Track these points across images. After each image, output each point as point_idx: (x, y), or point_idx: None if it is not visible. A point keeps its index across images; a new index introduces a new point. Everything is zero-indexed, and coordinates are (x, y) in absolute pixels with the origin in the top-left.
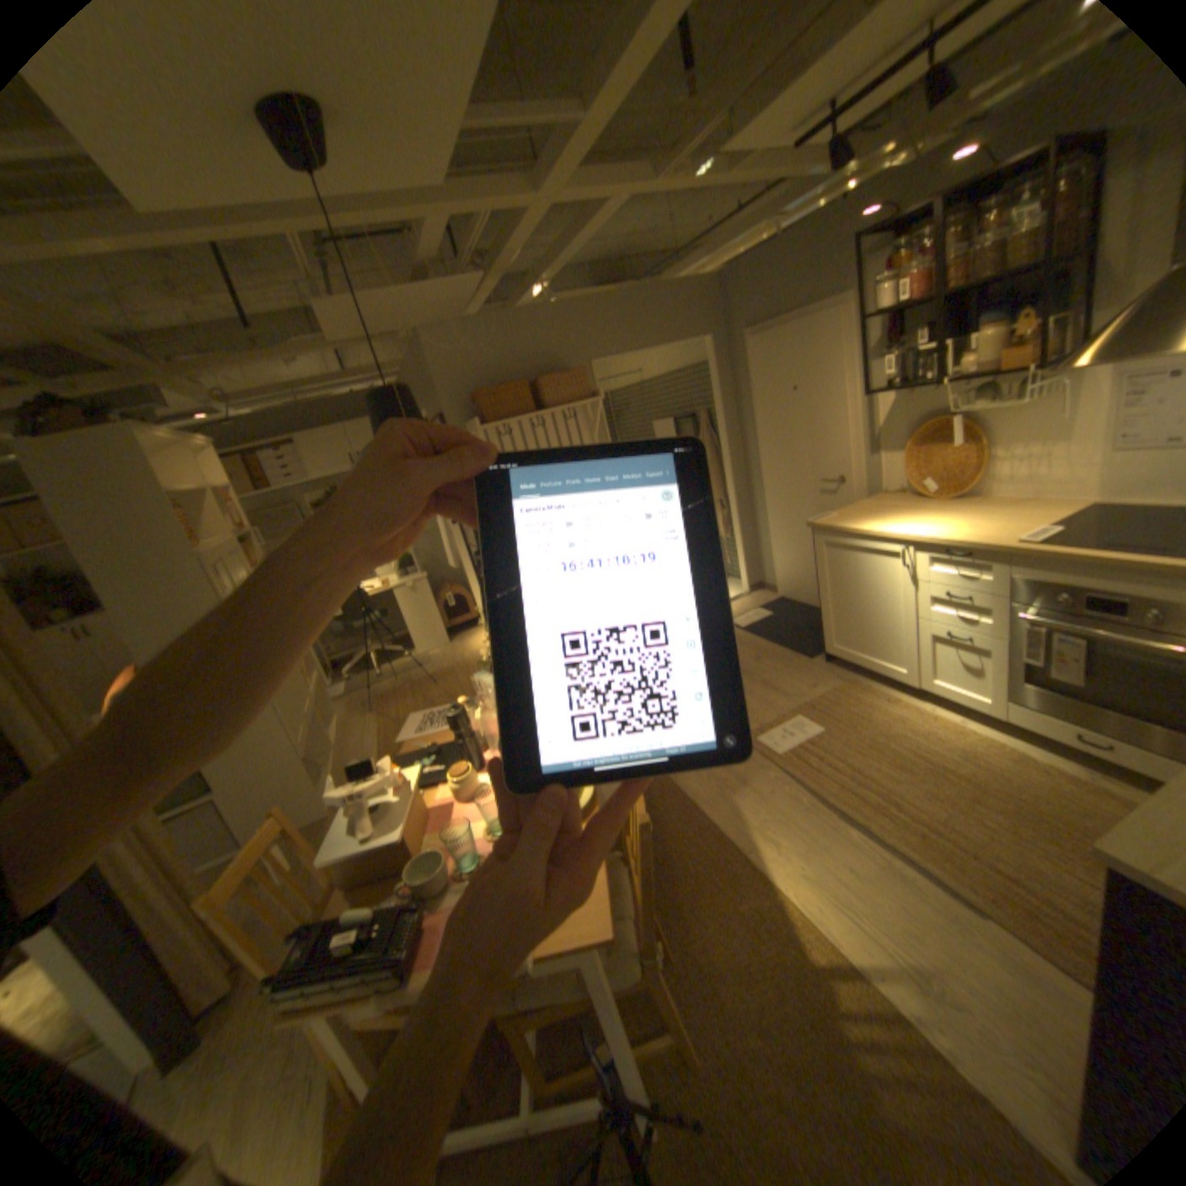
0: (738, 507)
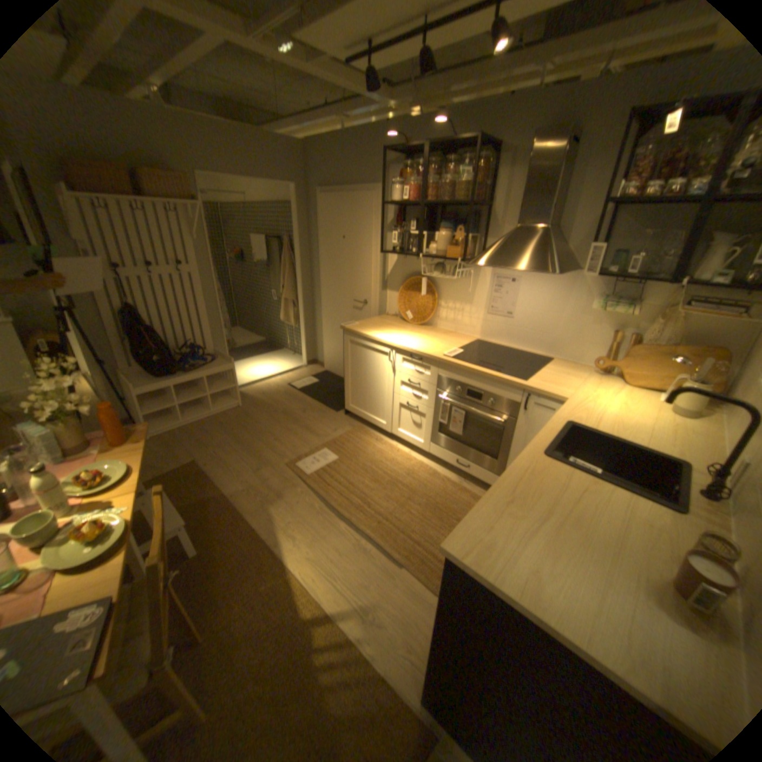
0: (305, 308)
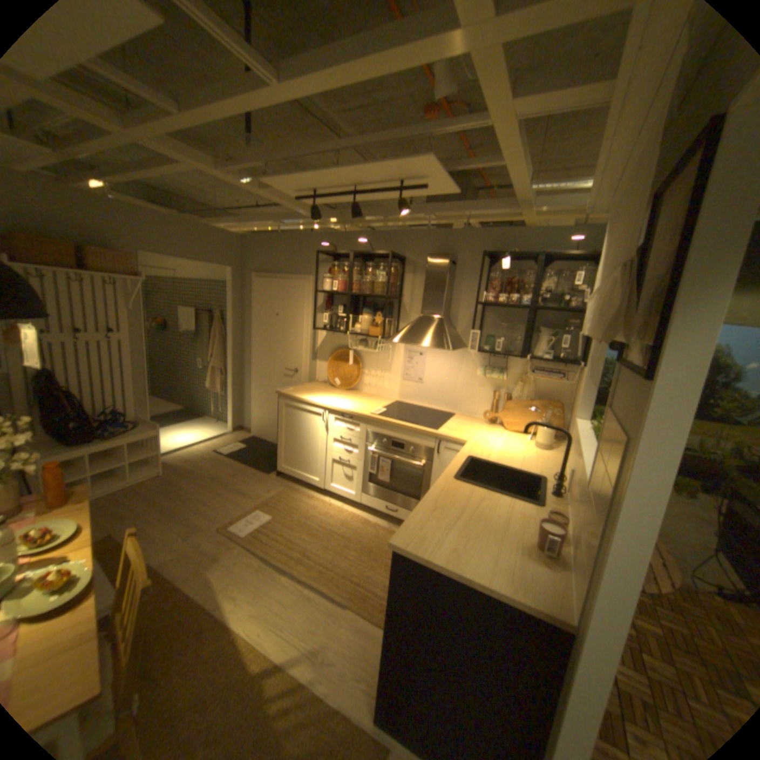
0: (232, 375)
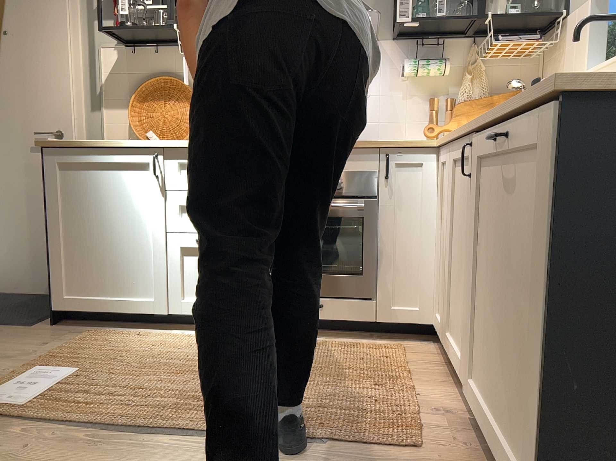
0: None
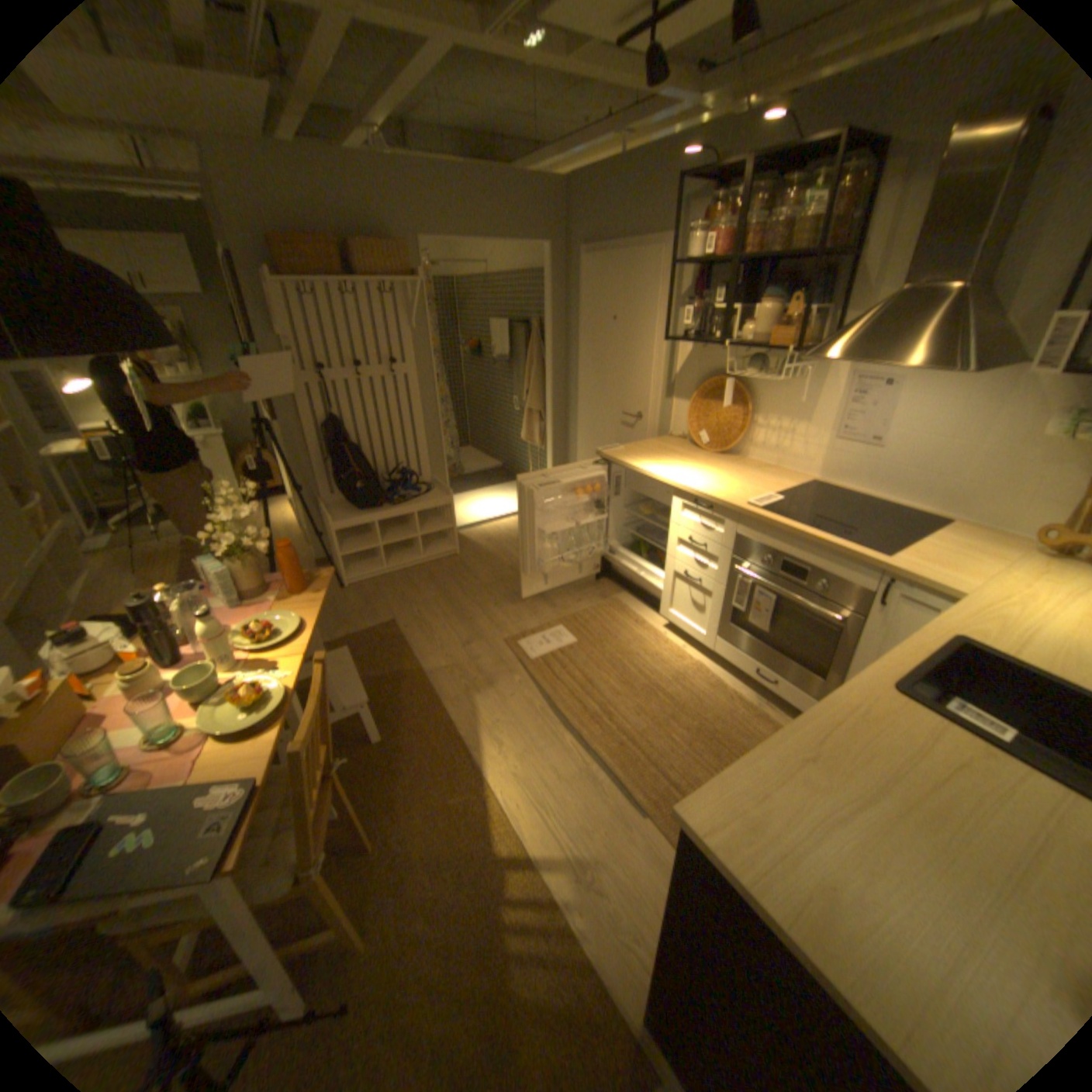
0: (555, 422)
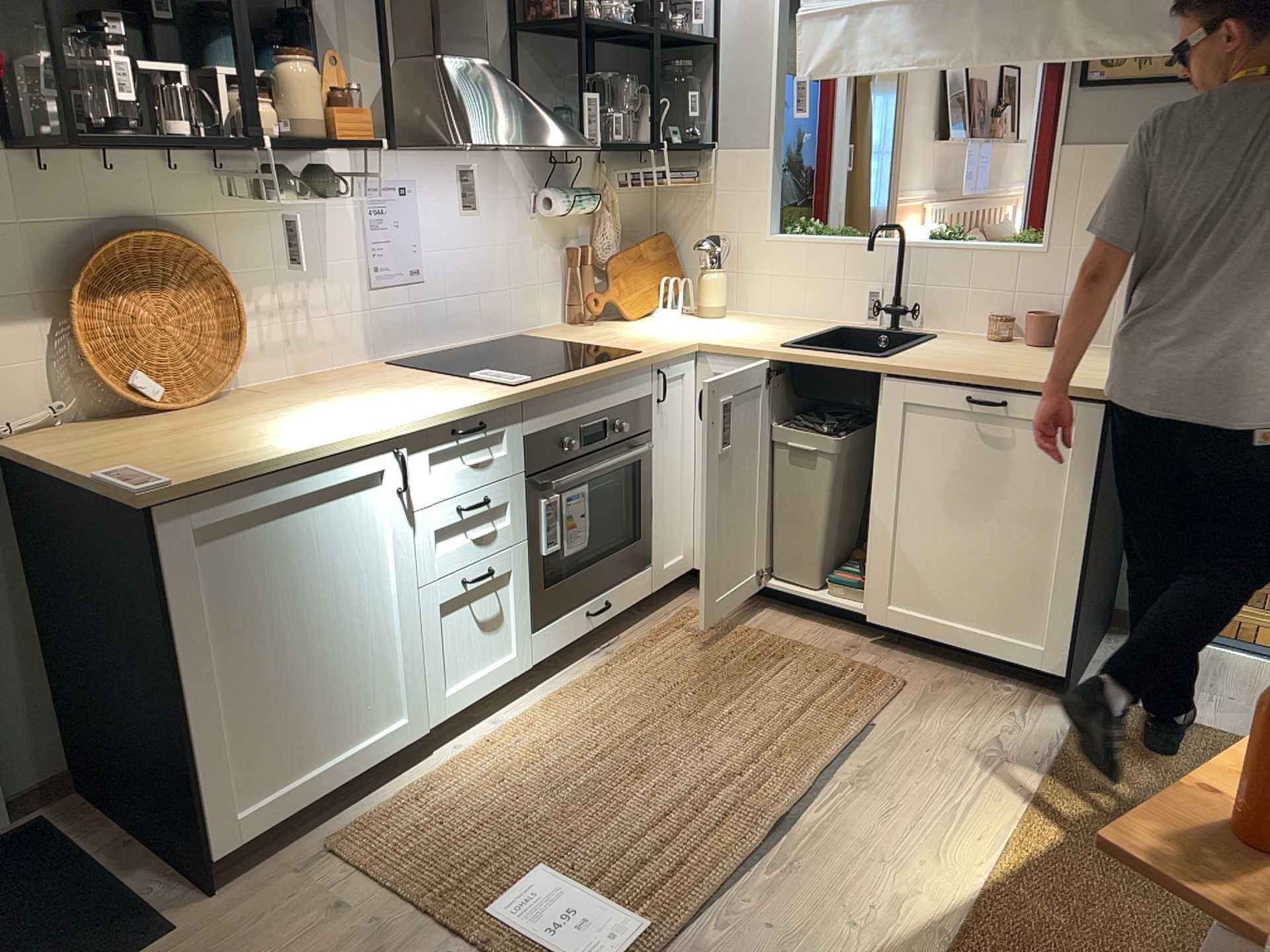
0: None
